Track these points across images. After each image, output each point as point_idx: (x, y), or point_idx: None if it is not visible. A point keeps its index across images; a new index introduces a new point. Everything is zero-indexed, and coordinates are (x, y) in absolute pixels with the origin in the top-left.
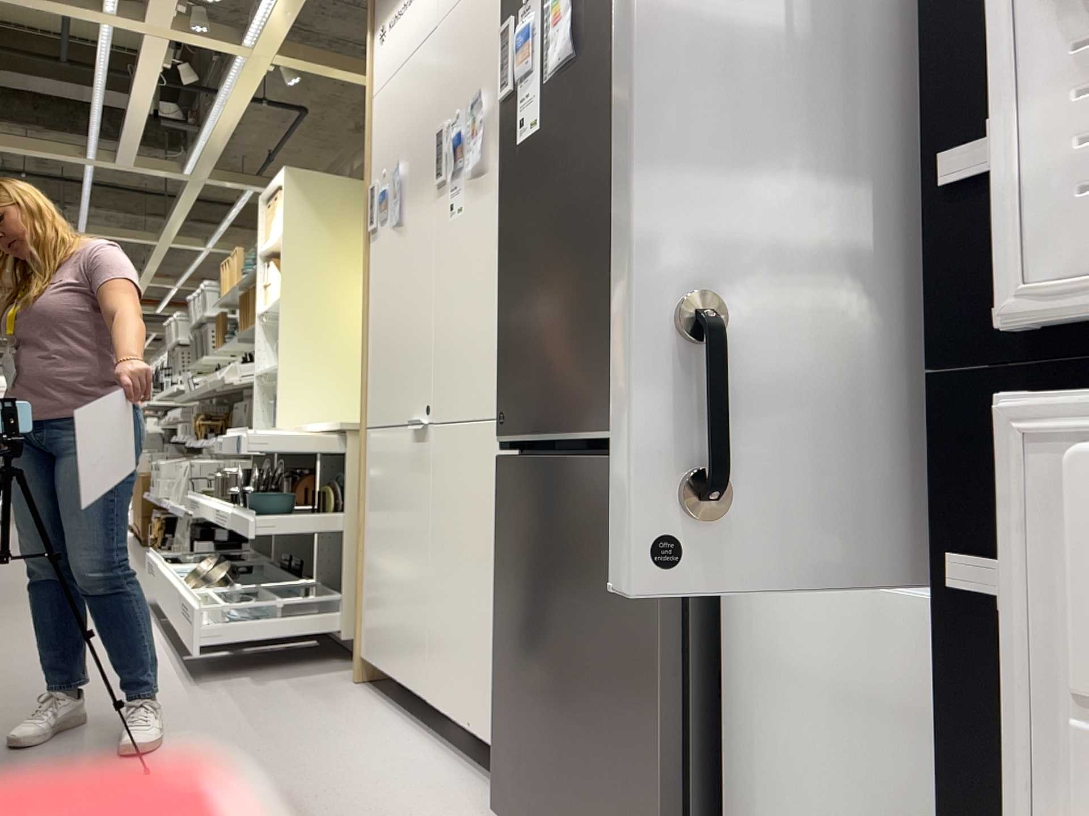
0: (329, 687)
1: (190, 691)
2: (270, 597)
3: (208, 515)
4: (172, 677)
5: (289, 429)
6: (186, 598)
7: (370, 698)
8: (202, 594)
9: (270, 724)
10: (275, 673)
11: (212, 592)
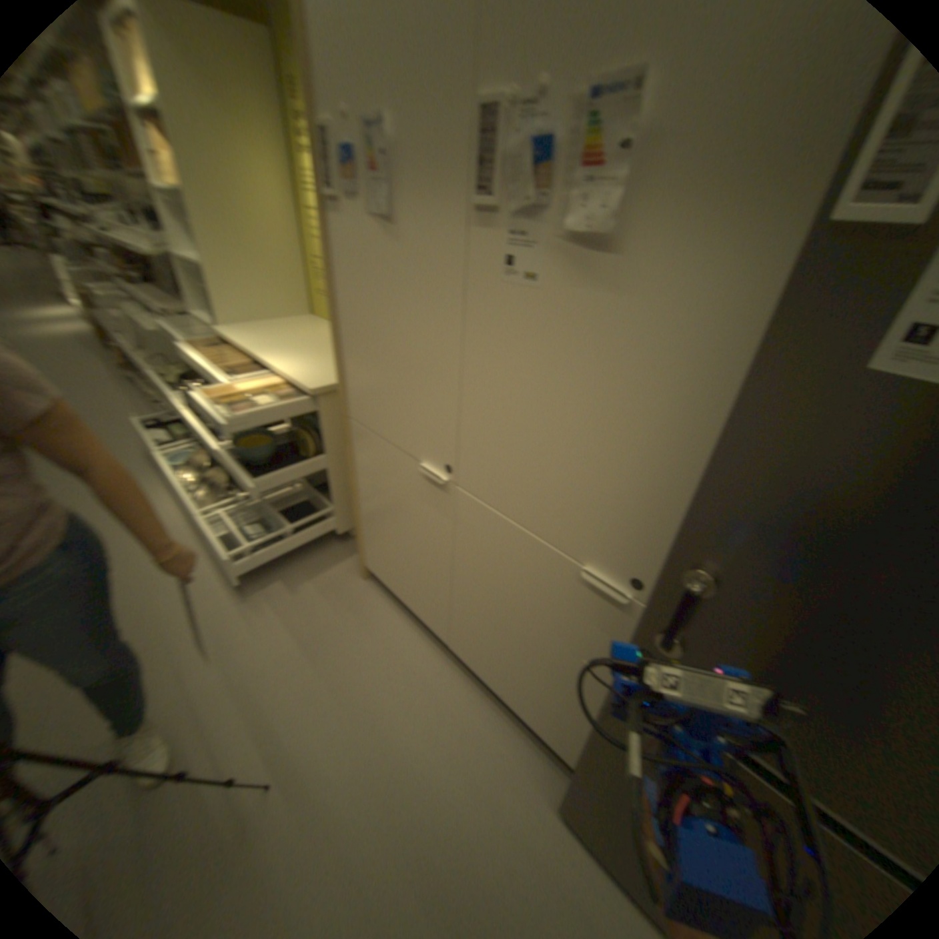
0: (344, 588)
1: (238, 612)
2: (271, 514)
3: (179, 419)
4: (213, 590)
5: (233, 344)
6: (201, 530)
7: (380, 601)
8: (210, 514)
9: (324, 662)
10: (293, 569)
11: (219, 513)
